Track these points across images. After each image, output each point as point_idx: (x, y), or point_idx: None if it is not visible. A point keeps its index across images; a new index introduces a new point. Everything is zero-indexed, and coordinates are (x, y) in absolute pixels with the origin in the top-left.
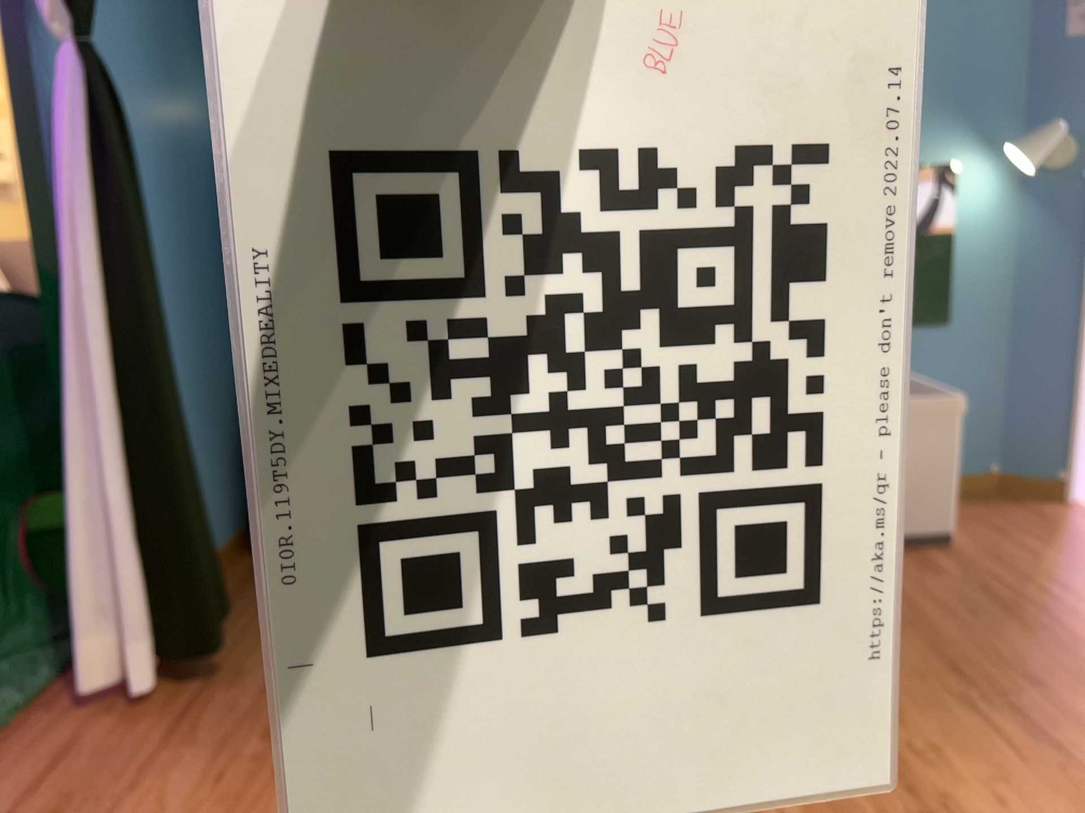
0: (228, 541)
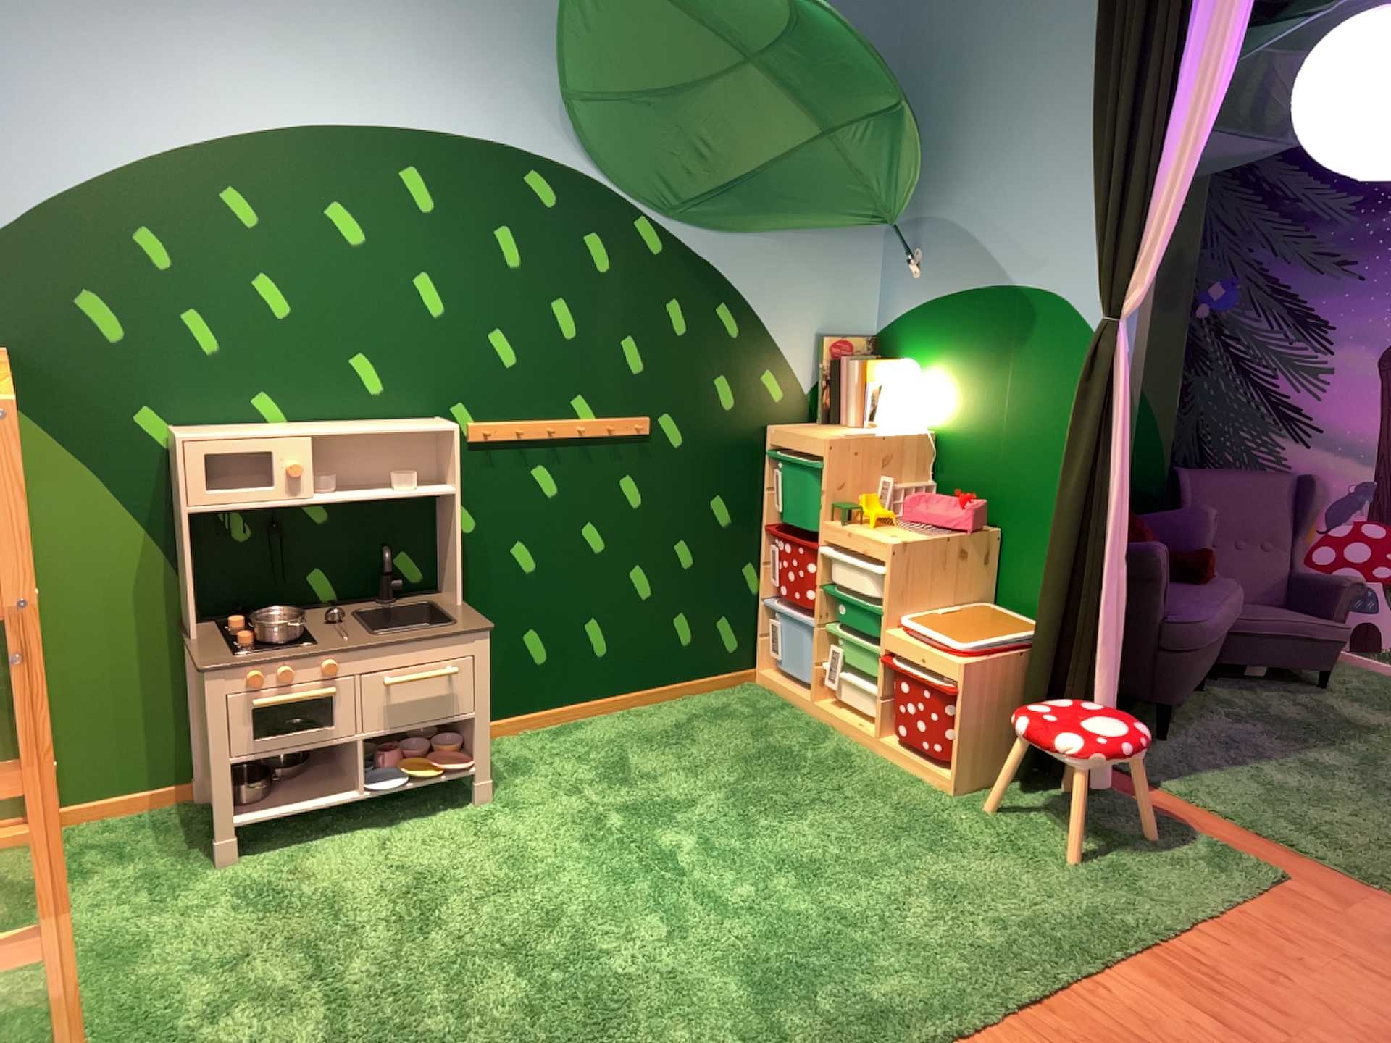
0: None
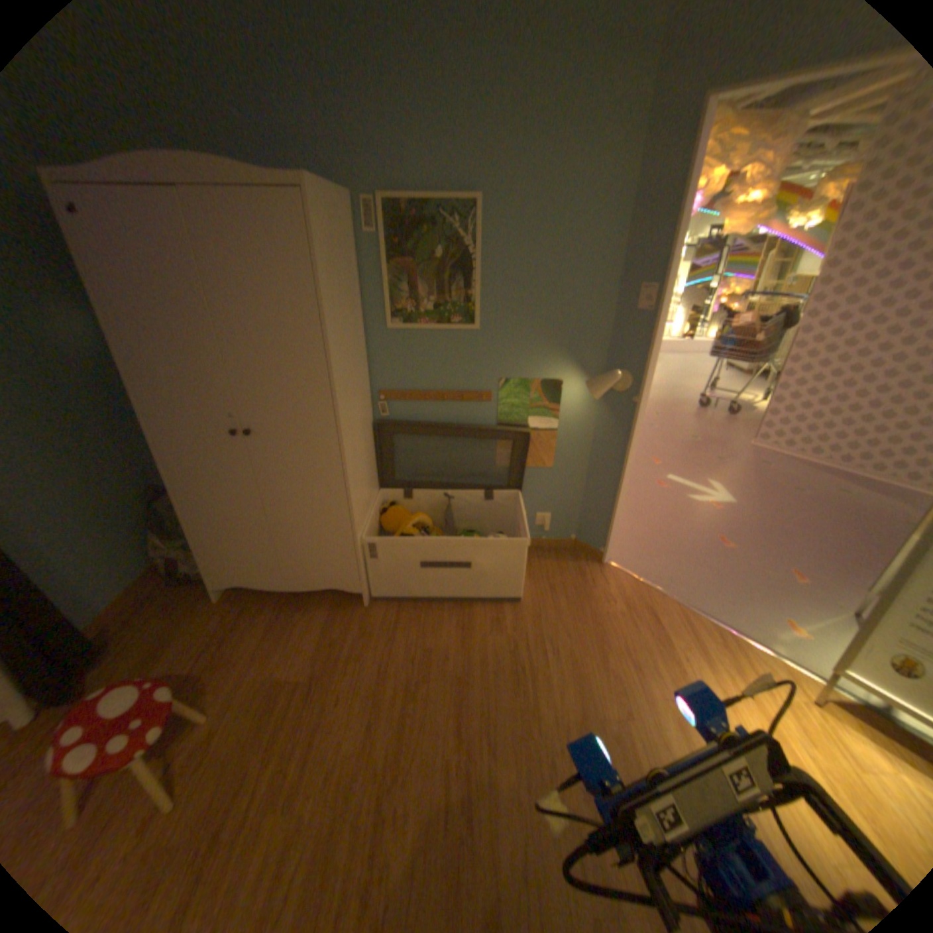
0: (142, 574)
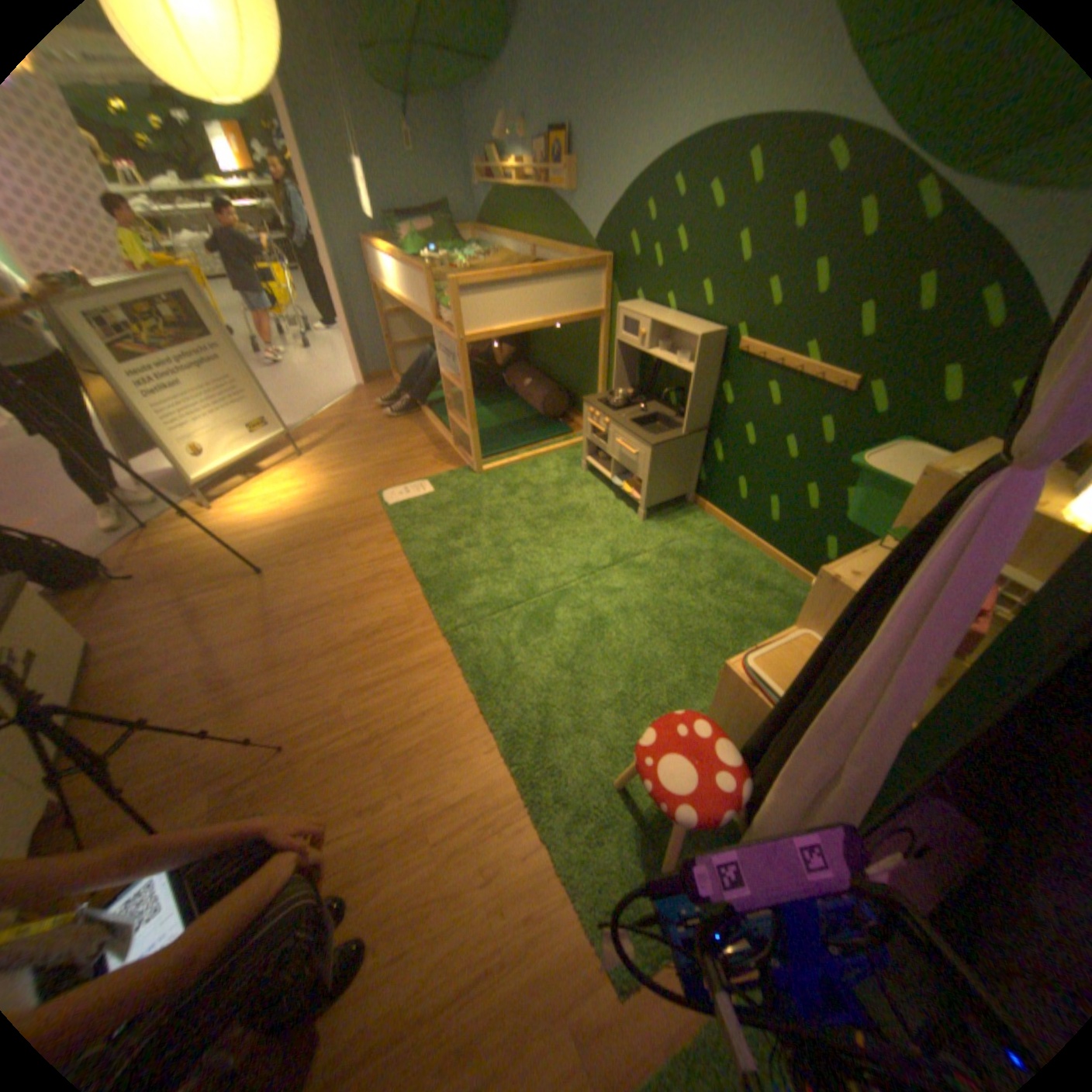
0: None
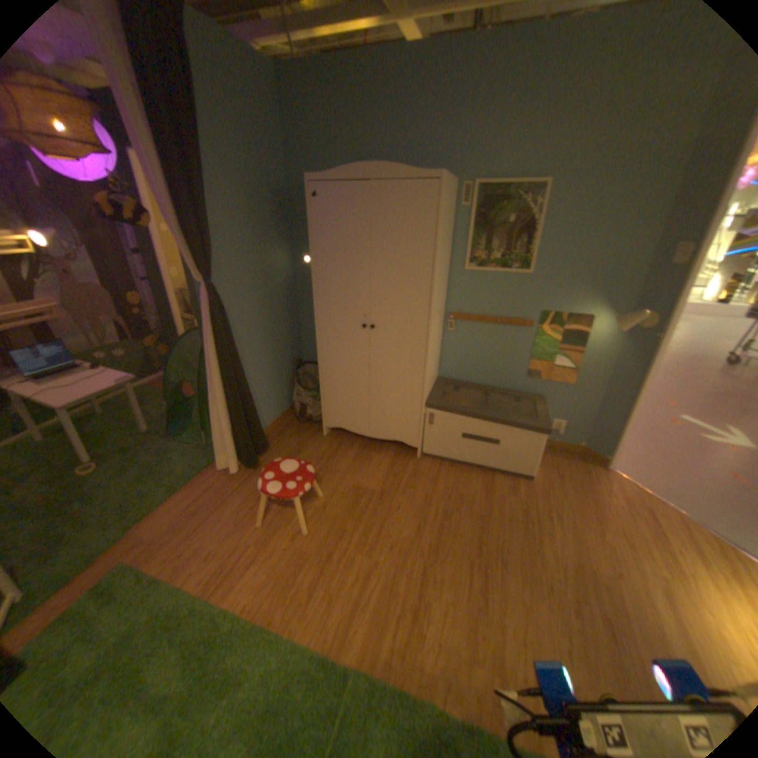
0: (285, 411)
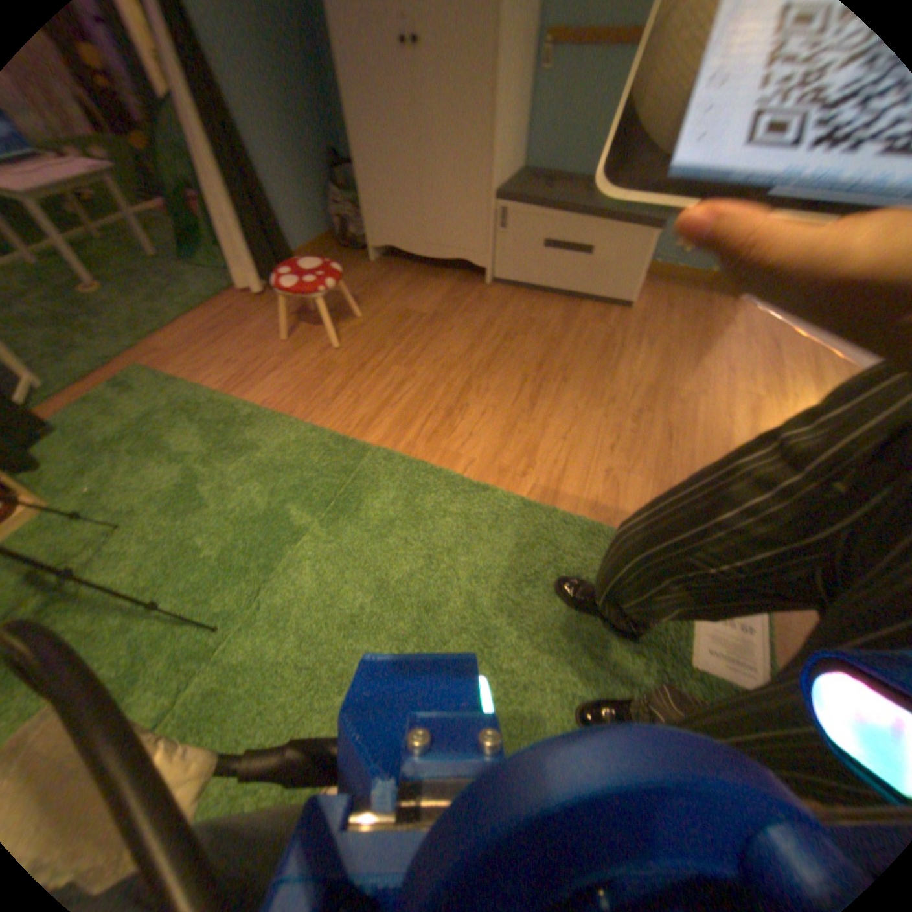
0: (323, 233)
